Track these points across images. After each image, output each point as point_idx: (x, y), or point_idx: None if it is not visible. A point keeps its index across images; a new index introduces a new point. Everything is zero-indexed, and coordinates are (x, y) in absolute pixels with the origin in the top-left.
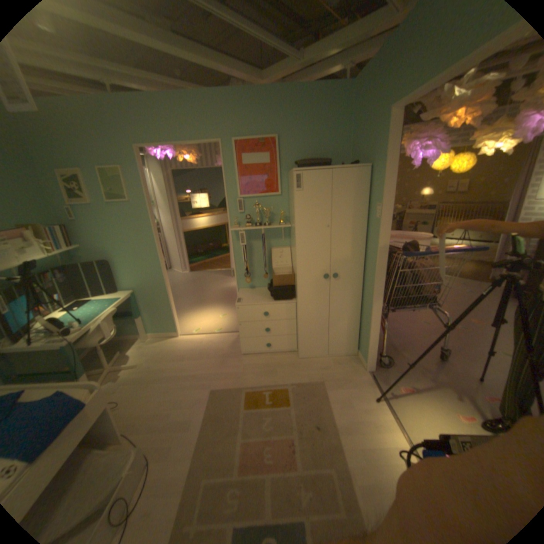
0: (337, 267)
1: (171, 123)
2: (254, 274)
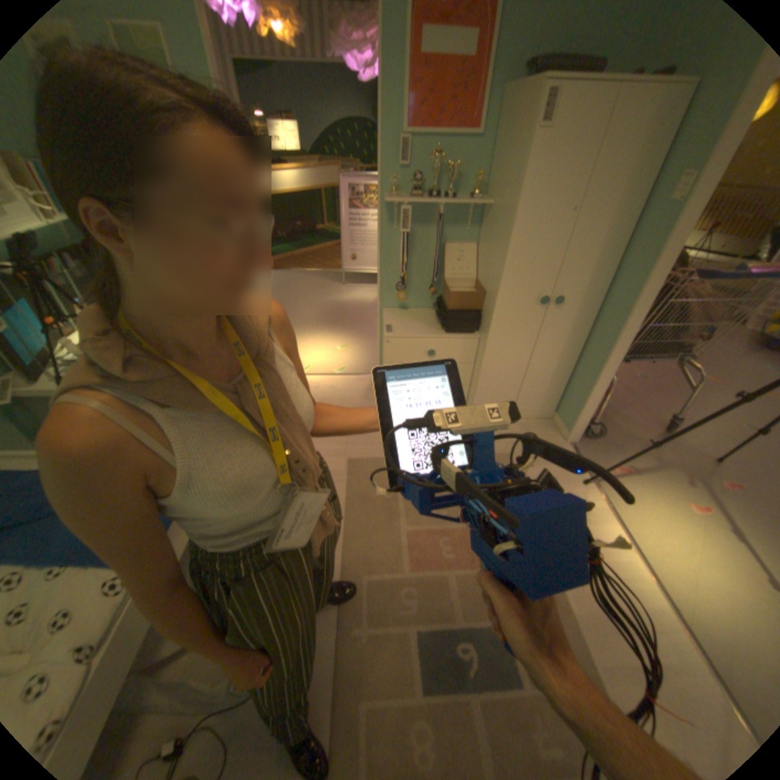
0: (564, 287)
1: None
2: (408, 285)
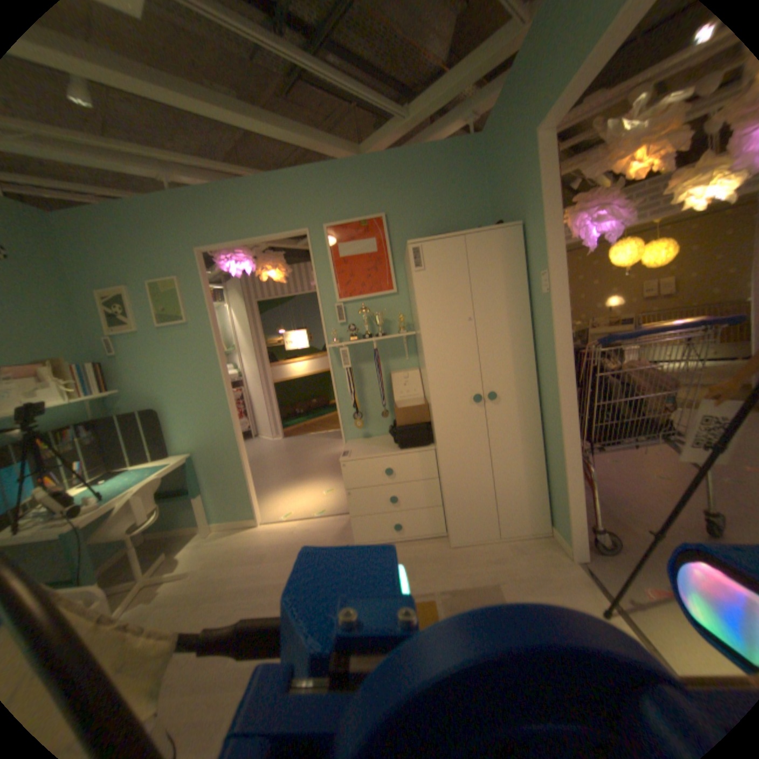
0: (492, 383)
1: (241, 216)
2: (367, 415)
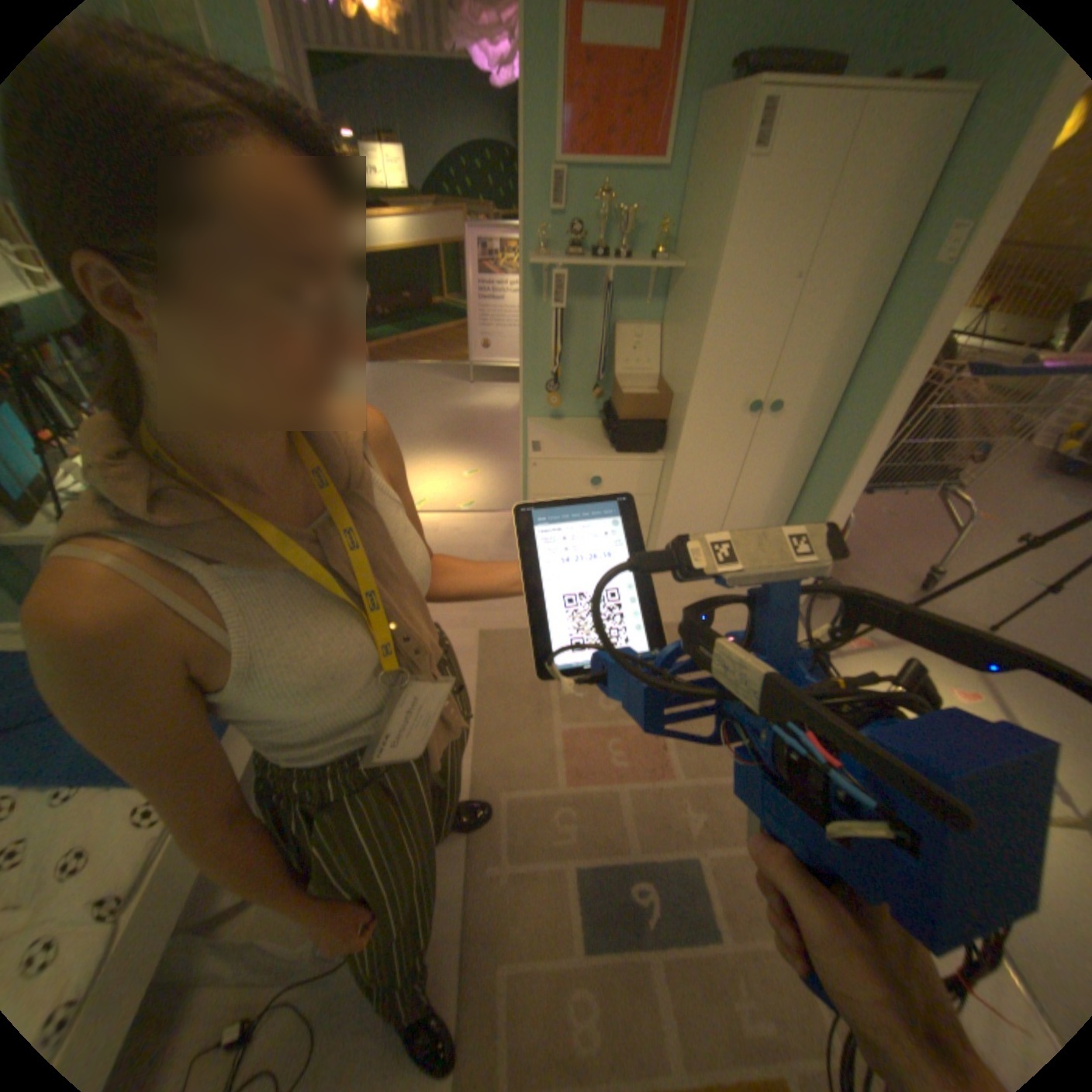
0: (783, 387)
1: None
2: (563, 385)
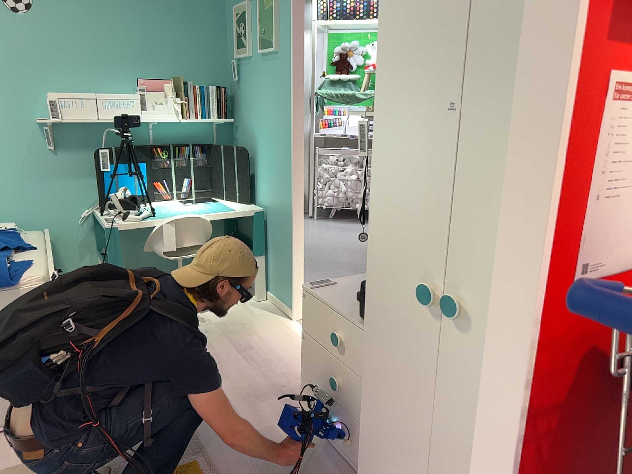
0: (467, 277)
1: None
2: None
